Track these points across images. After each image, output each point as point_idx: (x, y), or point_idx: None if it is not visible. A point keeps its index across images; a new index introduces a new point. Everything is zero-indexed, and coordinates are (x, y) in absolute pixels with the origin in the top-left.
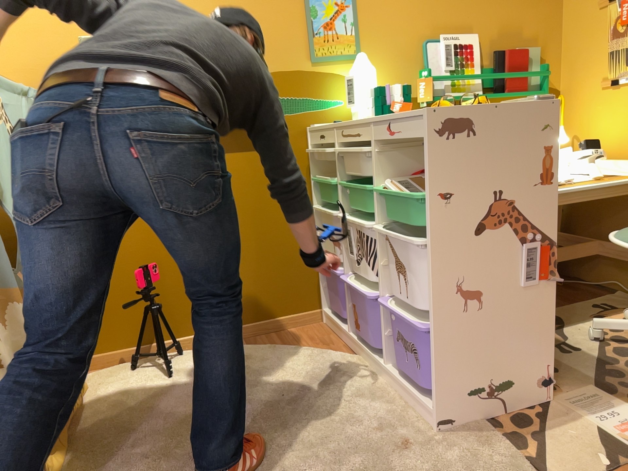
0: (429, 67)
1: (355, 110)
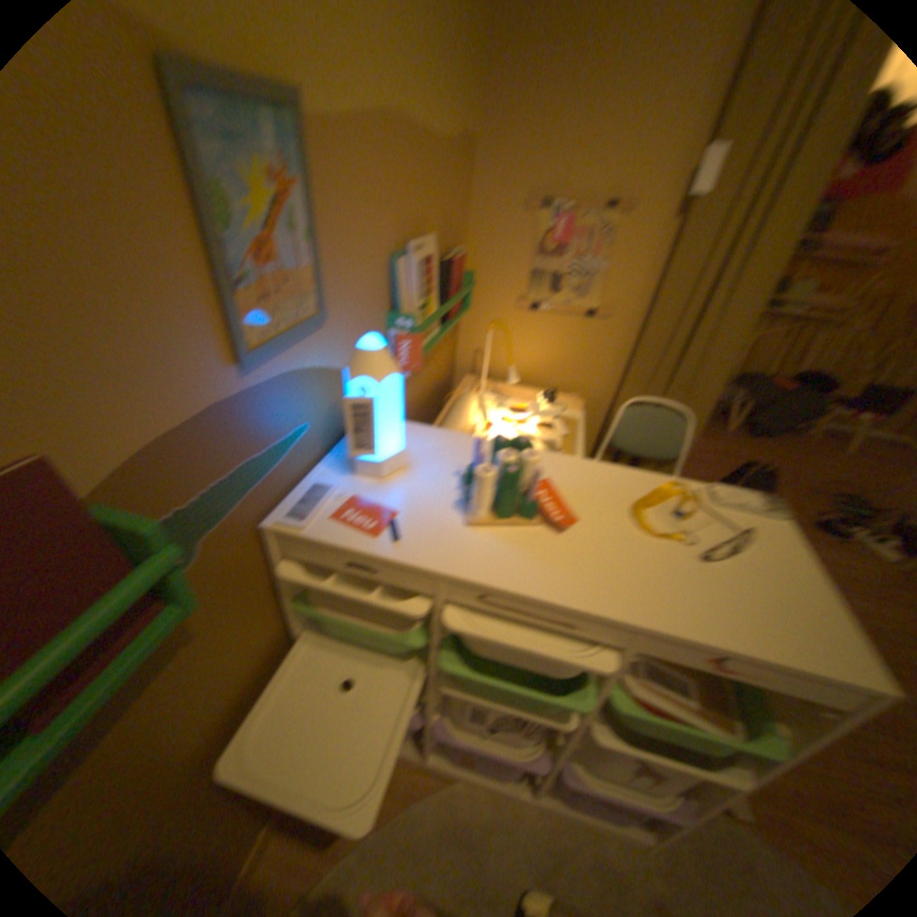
0: (405, 303)
1: (371, 453)
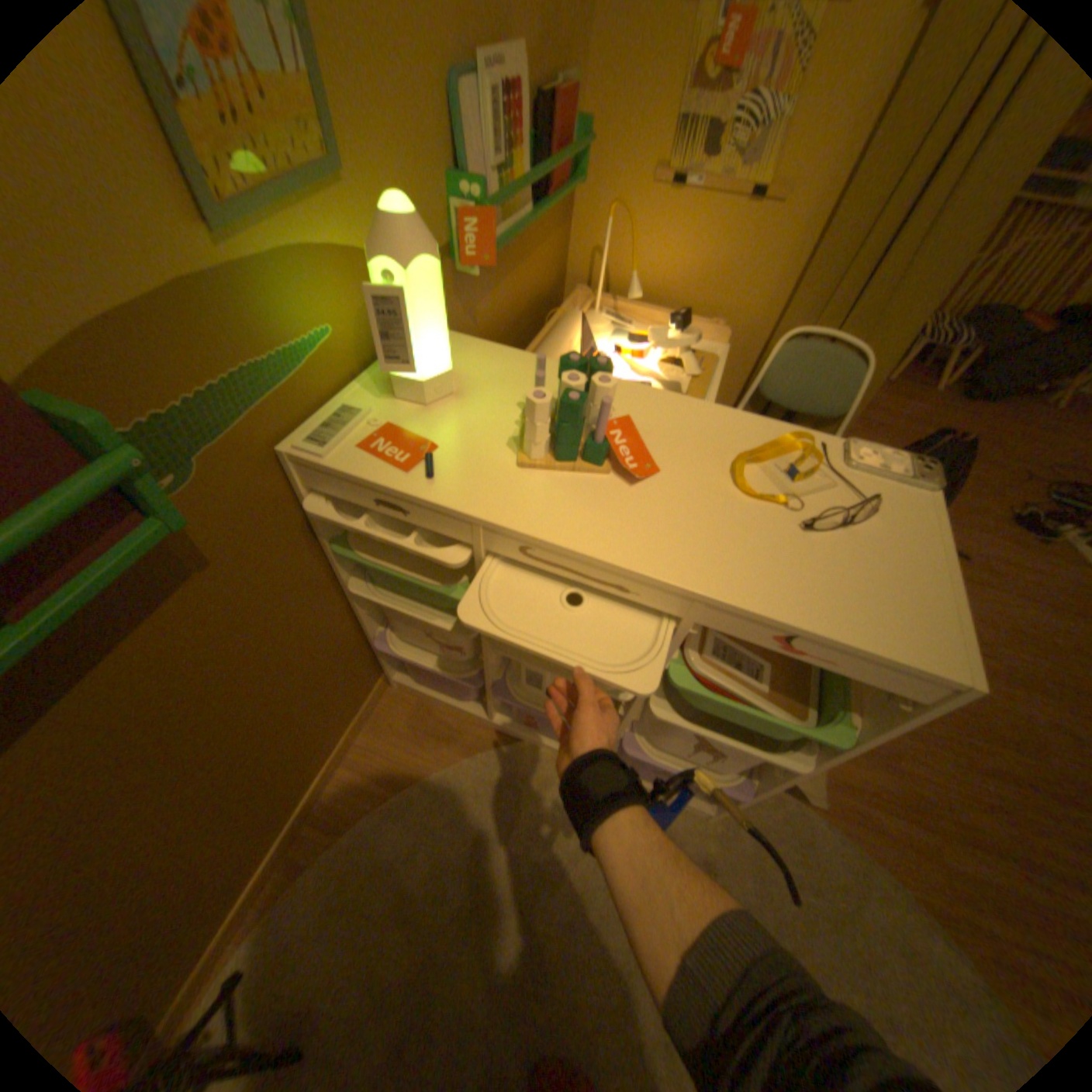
0: (468, 161)
1: (407, 373)
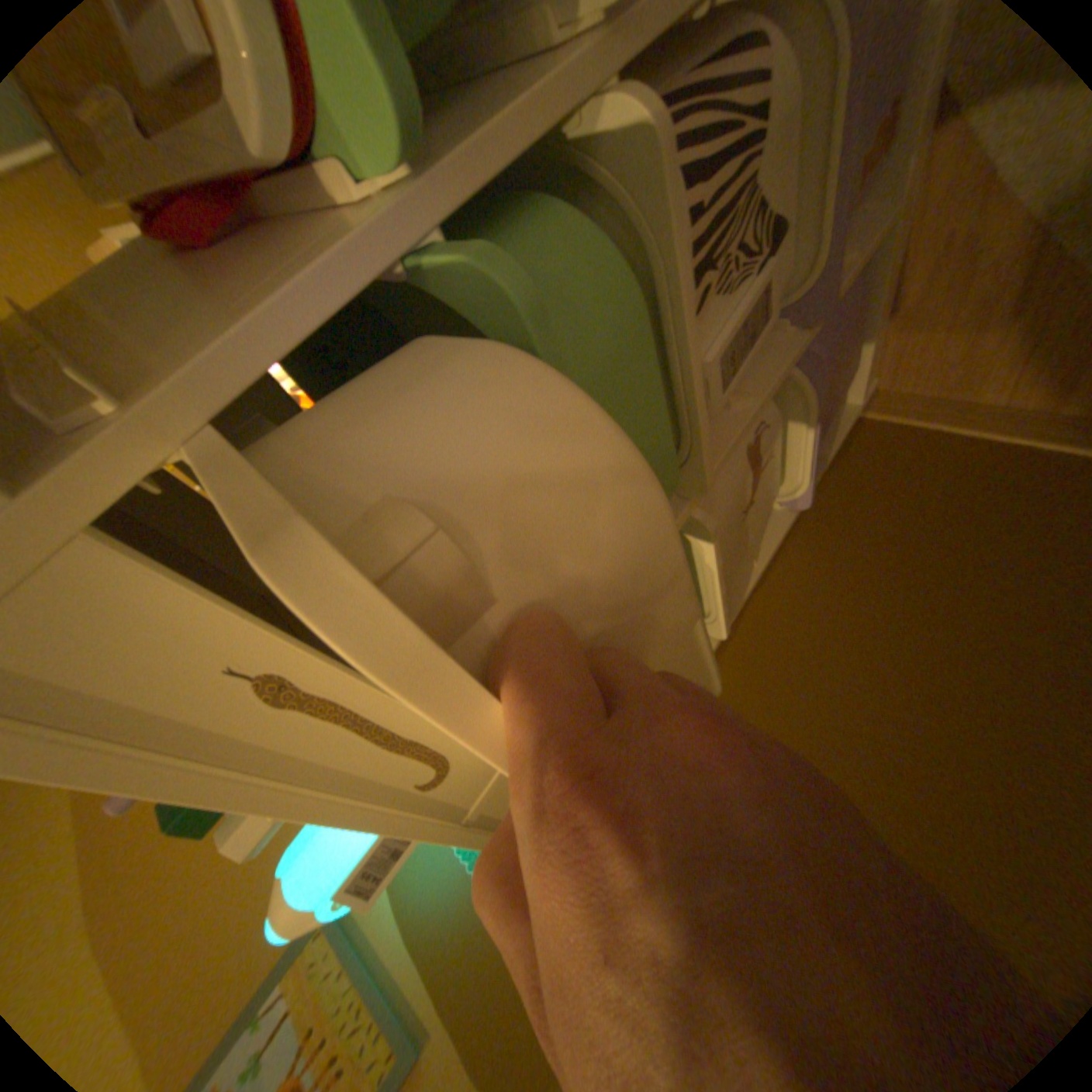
0: None
1: None
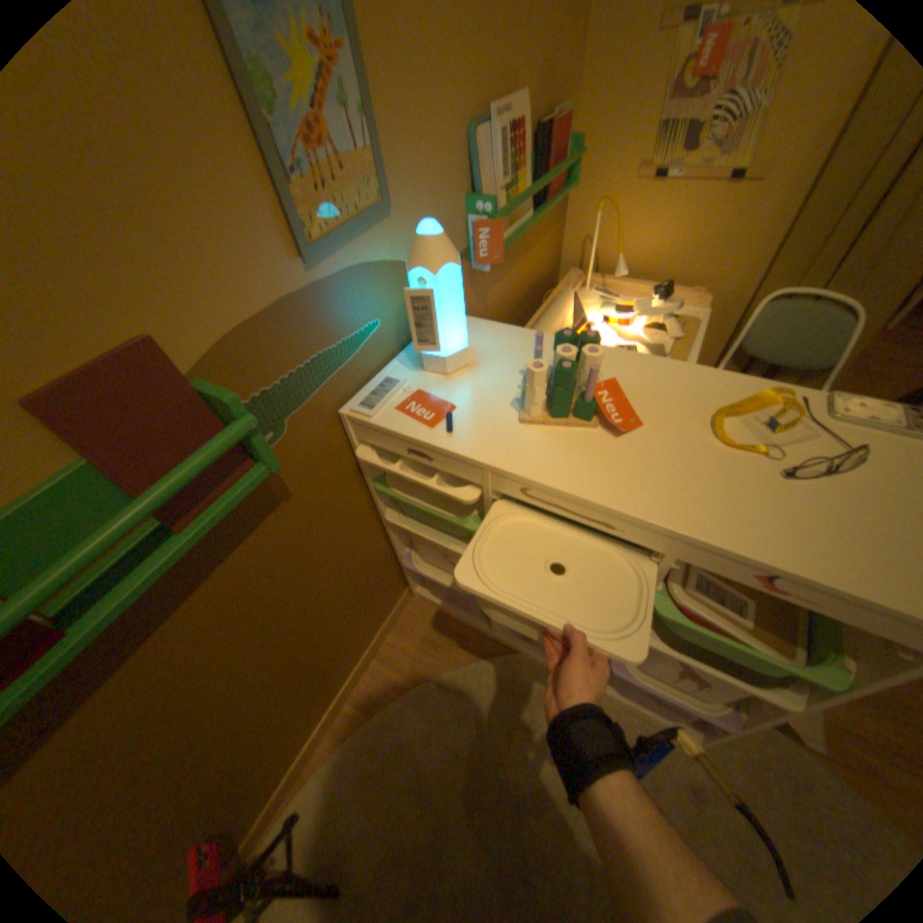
0: (483, 186)
1: (433, 351)
